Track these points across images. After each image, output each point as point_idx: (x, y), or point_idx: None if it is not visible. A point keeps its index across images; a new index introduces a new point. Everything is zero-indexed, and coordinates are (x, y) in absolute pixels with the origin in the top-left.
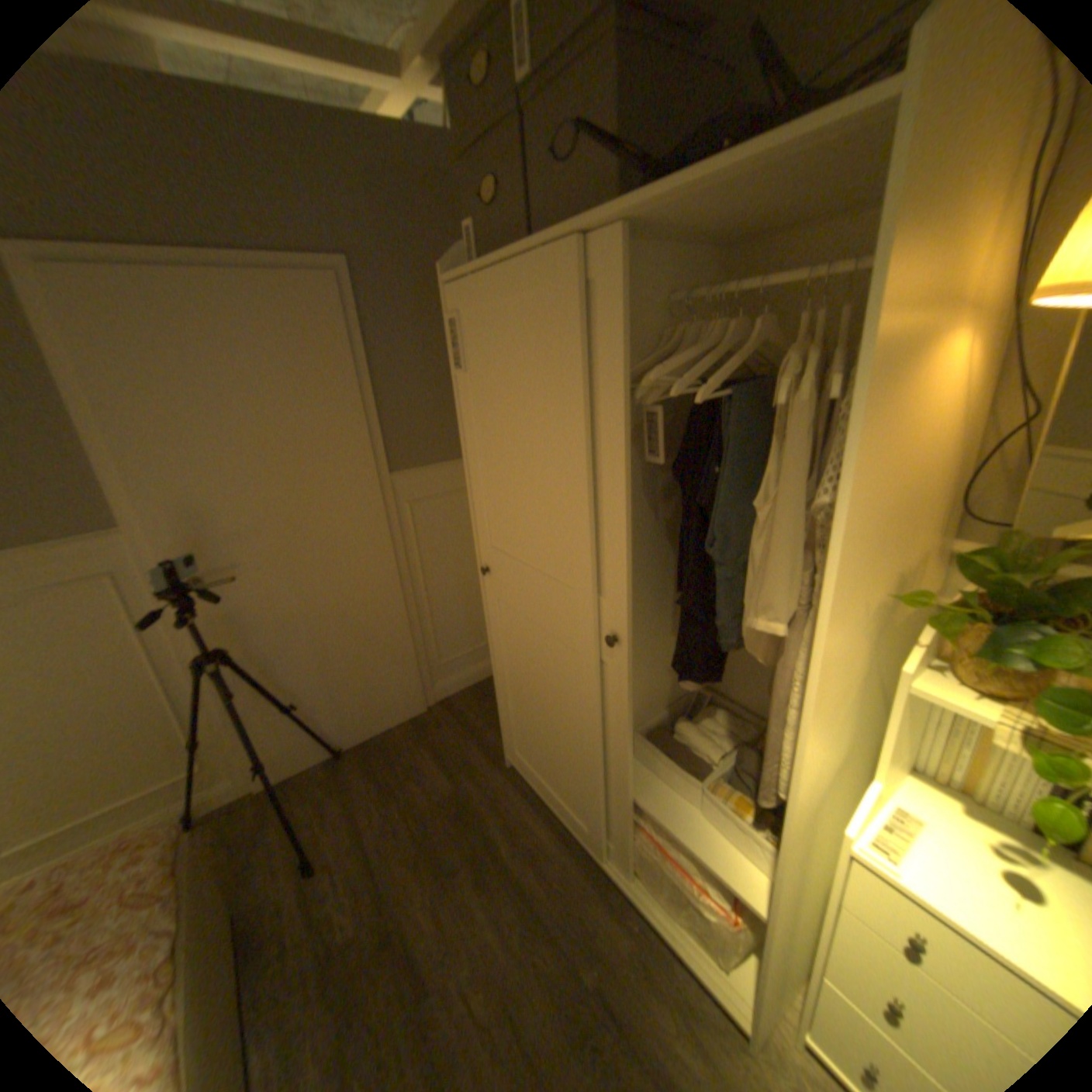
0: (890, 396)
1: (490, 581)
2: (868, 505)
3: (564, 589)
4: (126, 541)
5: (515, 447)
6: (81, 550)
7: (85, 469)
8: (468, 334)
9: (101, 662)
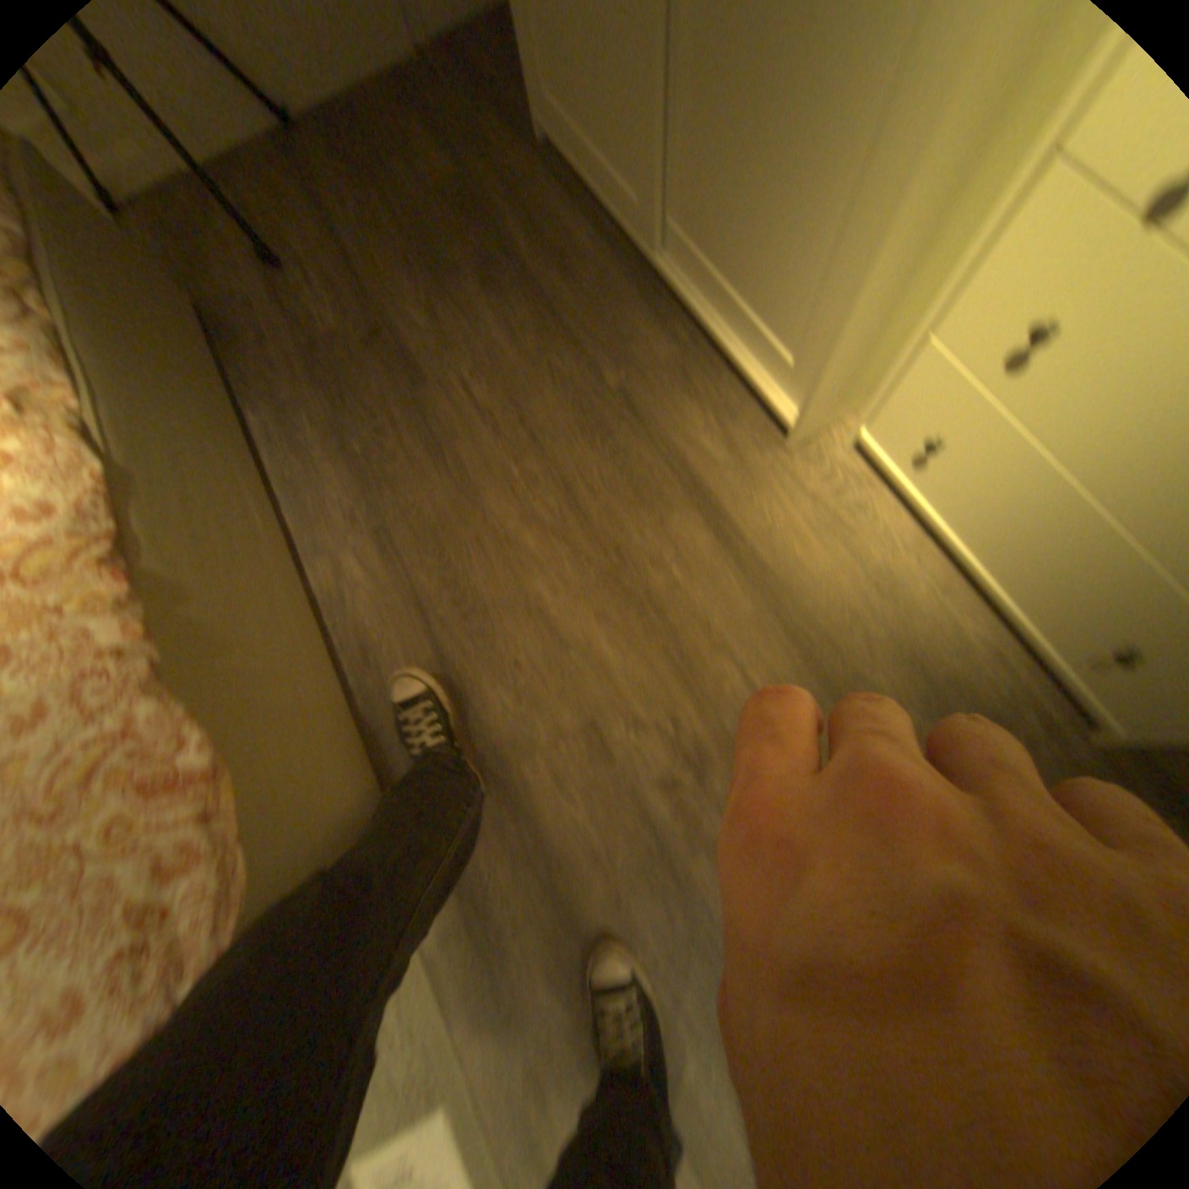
0: None
1: None
2: None
3: None
4: None
5: None
6: None
7: None
8: None
9: None
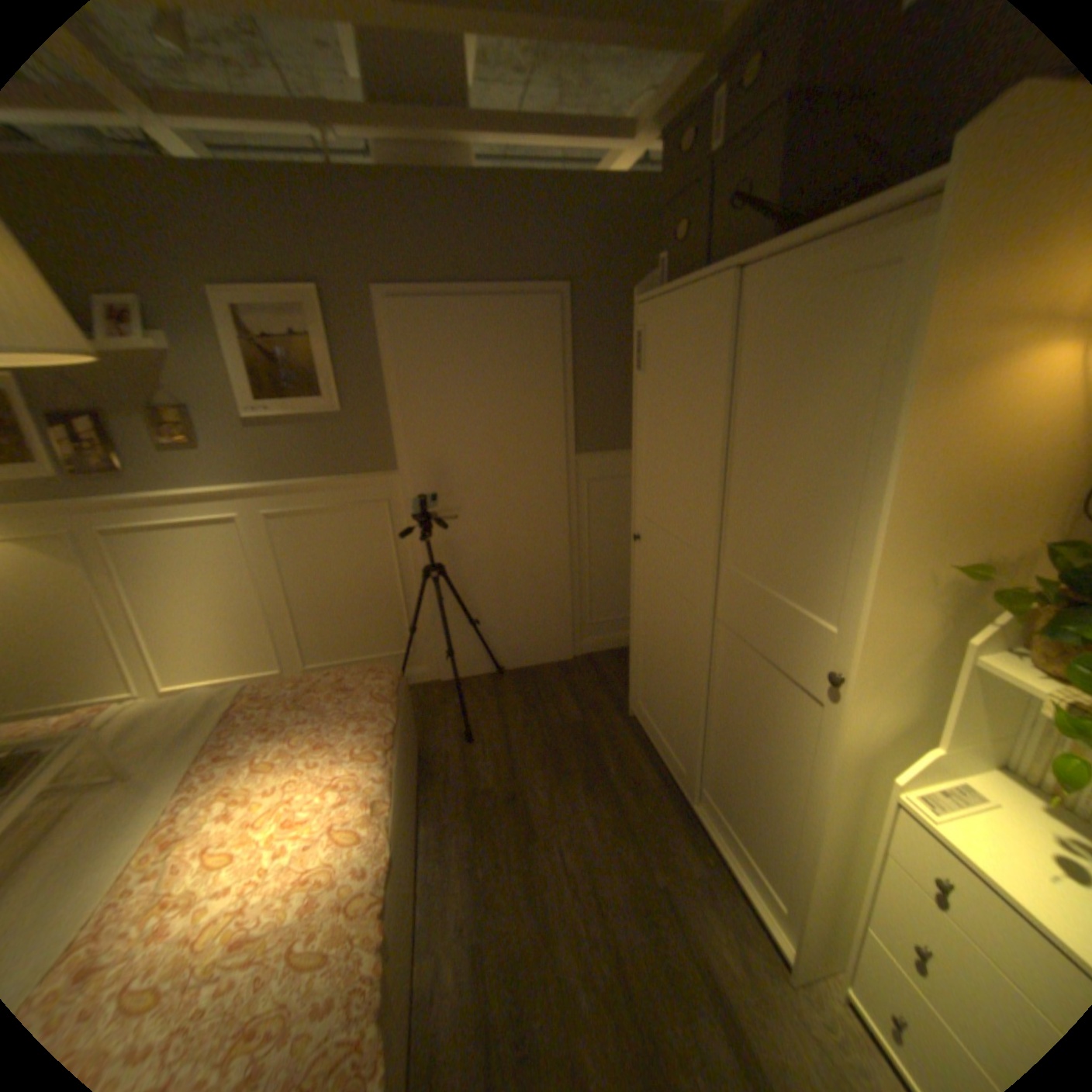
0: (944, 394)
1: (639, 547)
2: (924, 482)
3: (692, 552)
4: (400, 480)
5: (672, 434)
6: (376, 483)
7: (387, 430)
8: (649, 343)
9: (373, 559)
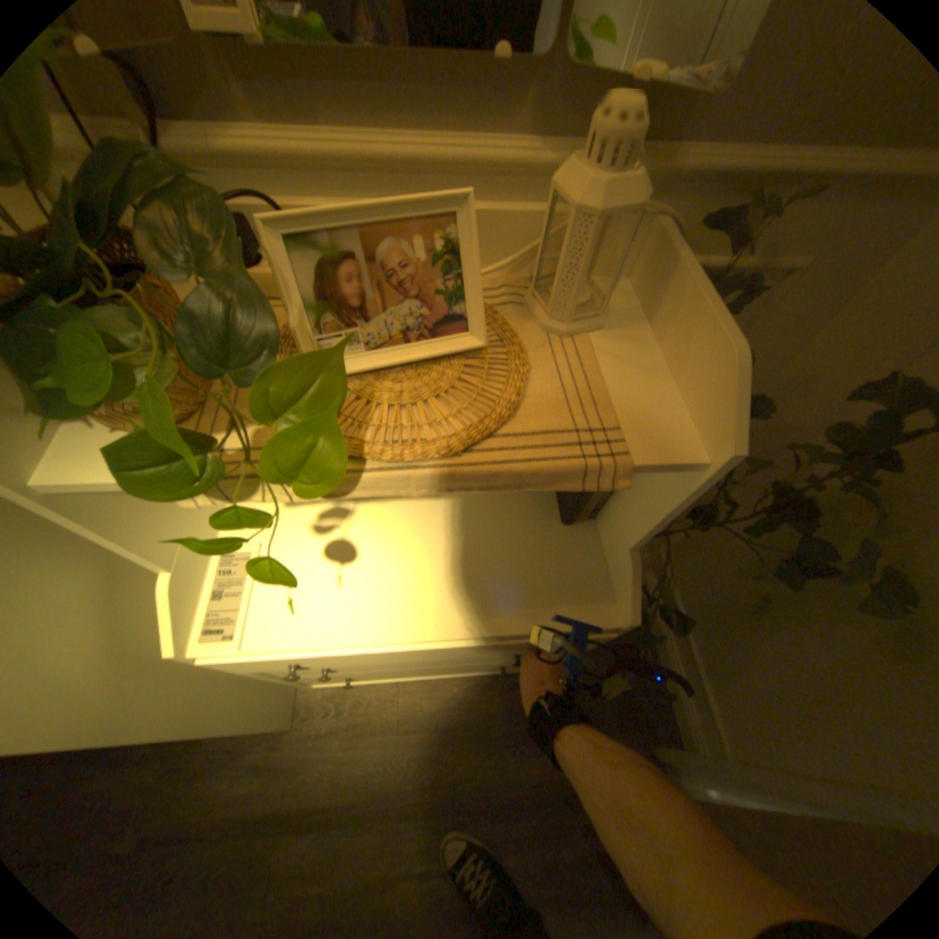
0: None
1: None
2: None
3: None
4: None
5: None
6: None
7: None
8: None
9: None
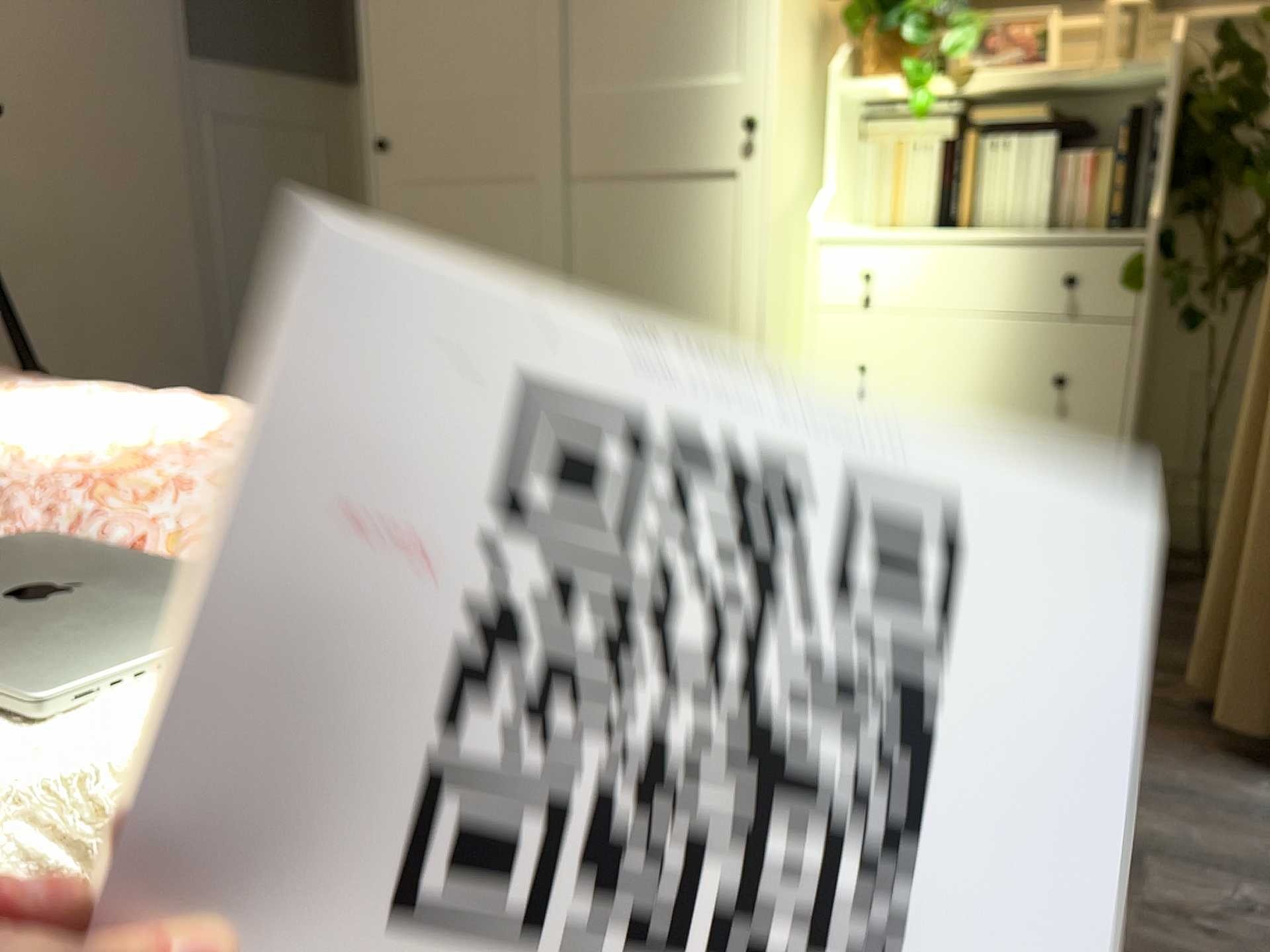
0: None
1: (390, 160)
2: None
3: (519, 98)
4: None
5: None
6: None
7: None
8: None
9: None
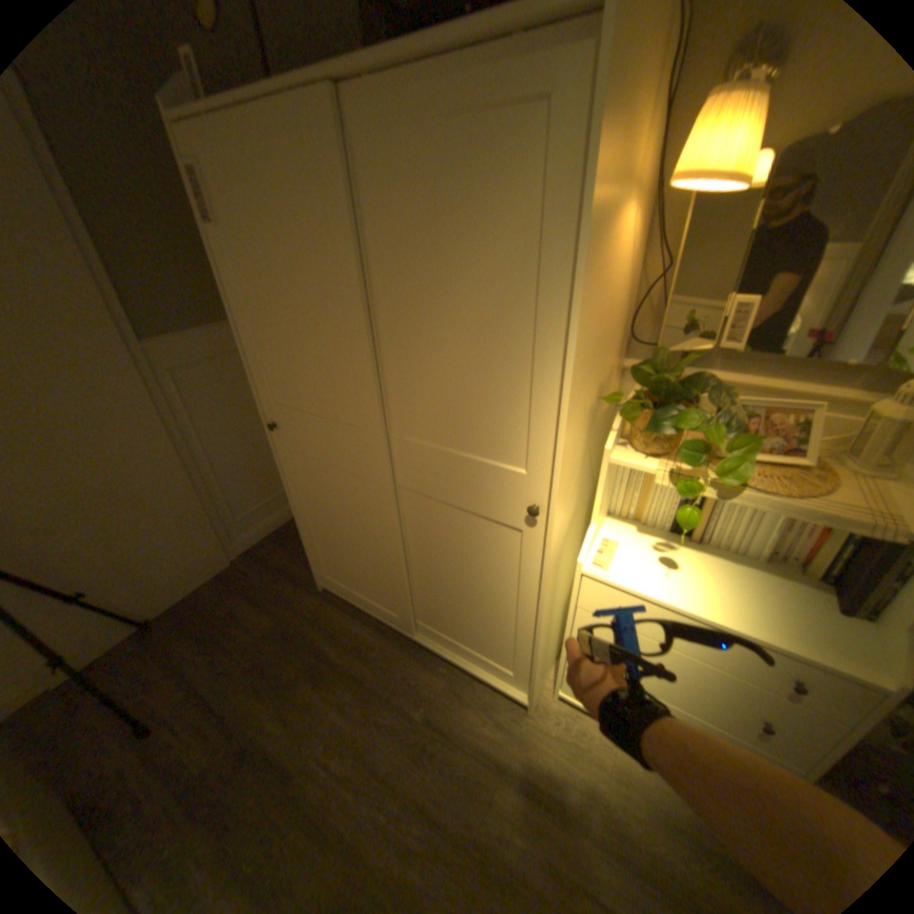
0: (598, 250)
1: (280, 435)
2: (586, 334)
3: (355, 430)
4: None
5: (289, 304)
6: None
7: None
8: (216, 185)
9: None
